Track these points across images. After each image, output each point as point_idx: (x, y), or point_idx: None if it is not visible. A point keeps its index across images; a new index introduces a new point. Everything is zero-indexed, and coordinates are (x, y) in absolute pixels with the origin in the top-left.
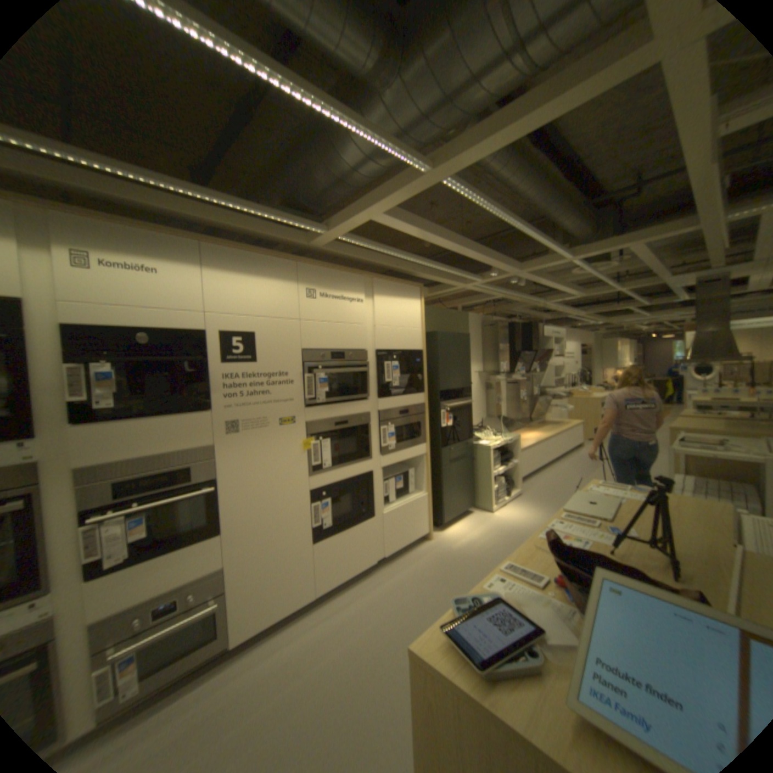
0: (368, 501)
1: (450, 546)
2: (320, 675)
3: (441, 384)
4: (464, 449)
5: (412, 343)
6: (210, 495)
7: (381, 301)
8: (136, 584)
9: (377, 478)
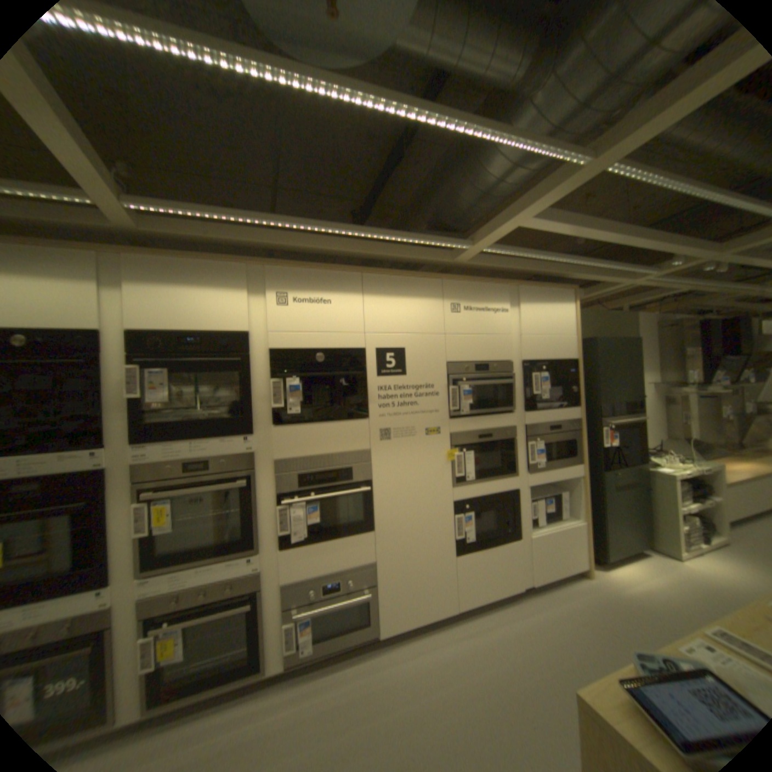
0: (514, 521)
1: (619, 592)
2: (465, 694)
3: (603, 396)
4: (636, 475)
5: (565, 352)
6: (366, 494)
7: (528, 308)
8: (312, 560)
9: (524, 498)
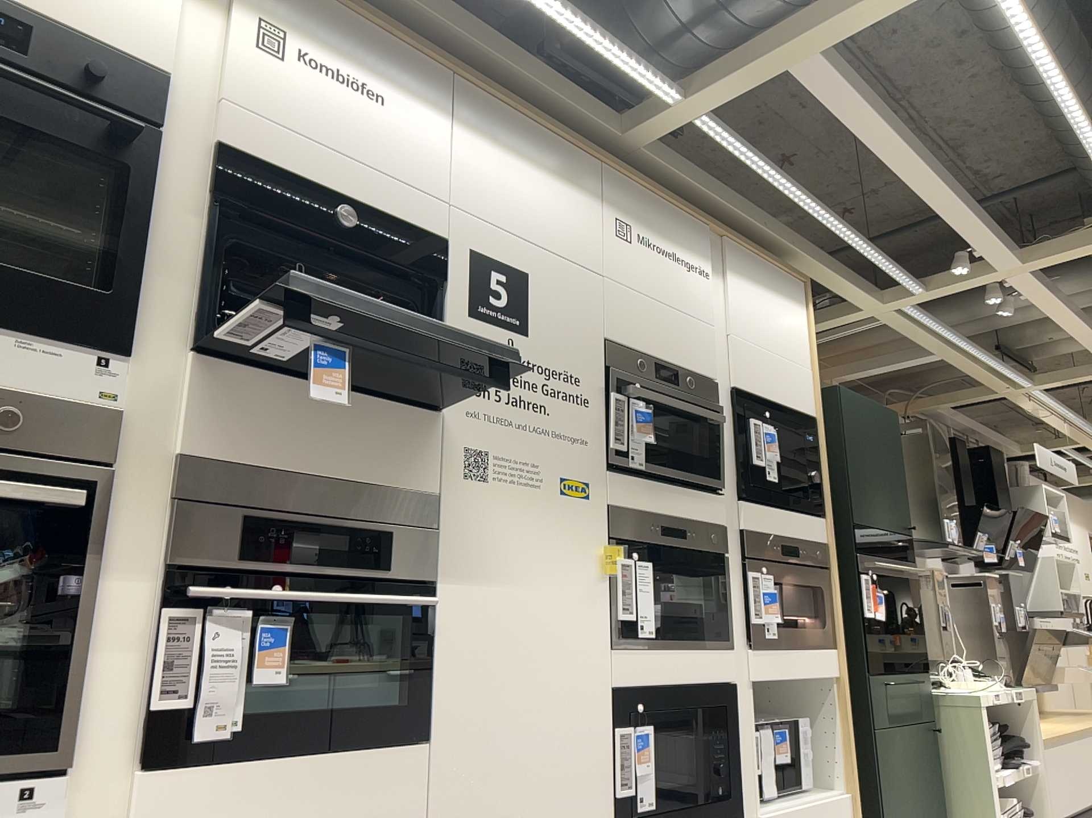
0: (730, 764)
1: None
2: None
3: (855, 506)
4: (913, 692)
5: (797, 394)
6: (421, 622)
7: (740, 286)
8: None
9: (743, 708)
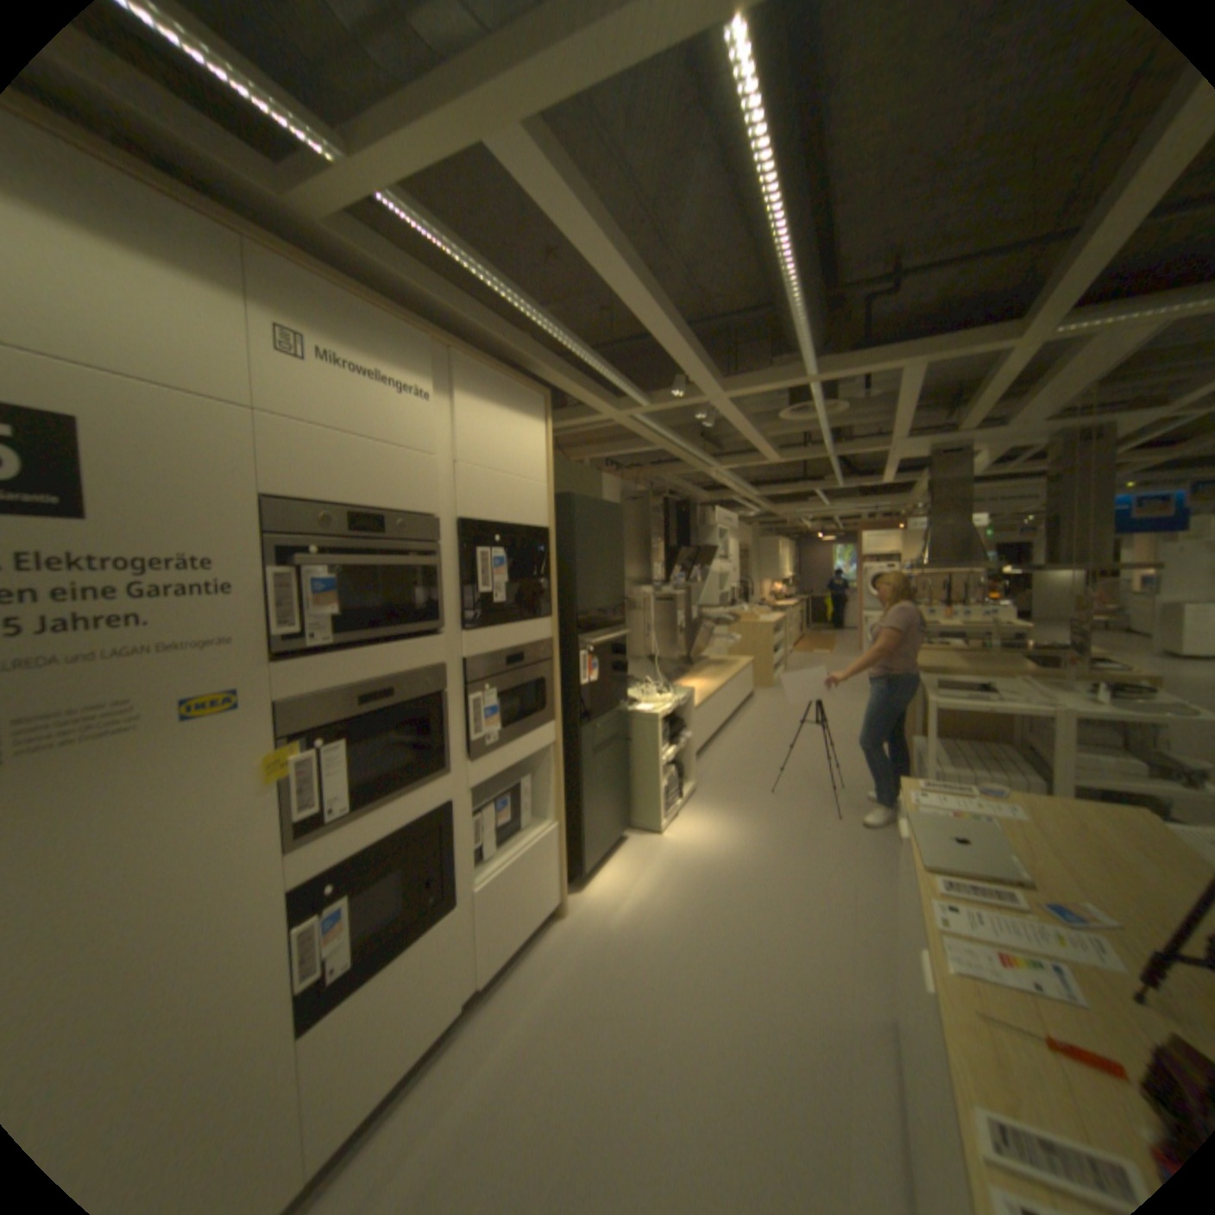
0: (441, 873)
1: (603, 924)
2: None
3: (580, 598)
4: (614, 722)
5: (531, 512)
6: None
7: (470, 407)
8: None
9: (459, 815)
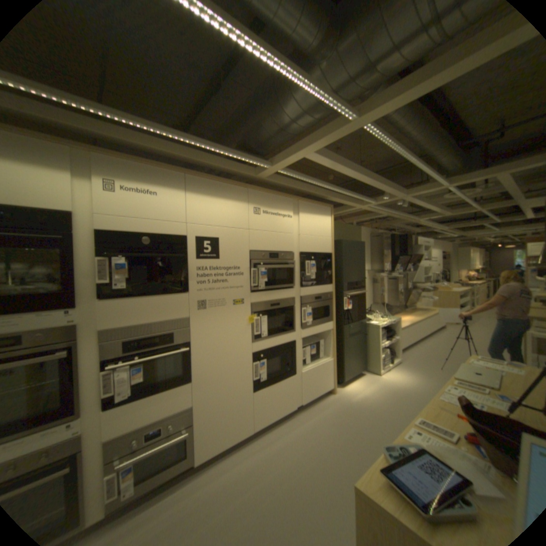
0: (291, 362)
1: (350, 400)
2: (260, 493)
3: (344, 278)
4: (359, 326)
5: (324, 248)
6: (185, 353)
7: (304, 217)
8: (134, 415)
9: (298, 346)
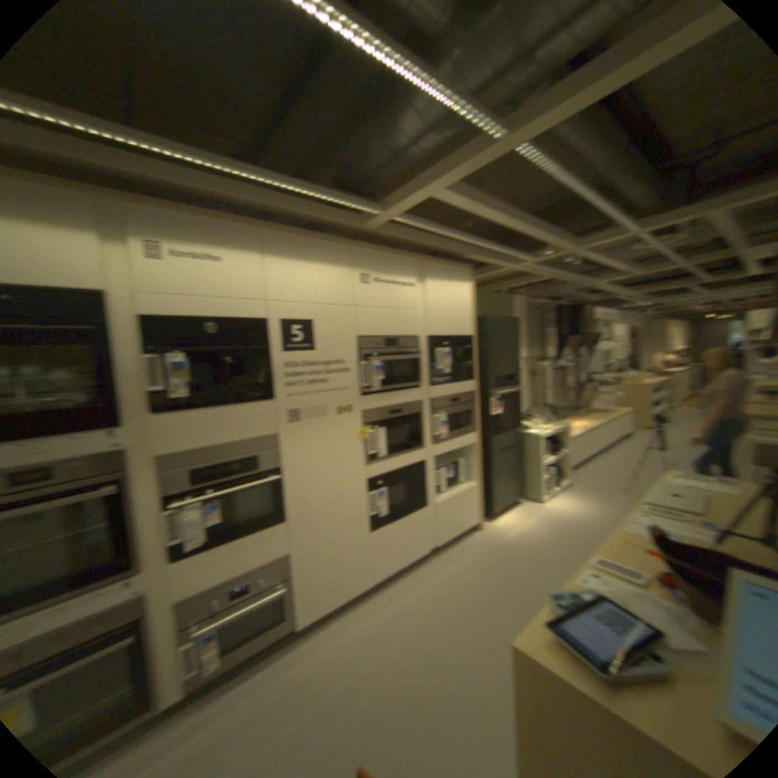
0: (419, 490)
1: (500, 537)
2: (384, 661)
3: (489, 370)
4: (512, 438)
5: (460, 329)
6: (272, 483)
7: (430, 285)
8: (209, 568)
9: (427, 468)
